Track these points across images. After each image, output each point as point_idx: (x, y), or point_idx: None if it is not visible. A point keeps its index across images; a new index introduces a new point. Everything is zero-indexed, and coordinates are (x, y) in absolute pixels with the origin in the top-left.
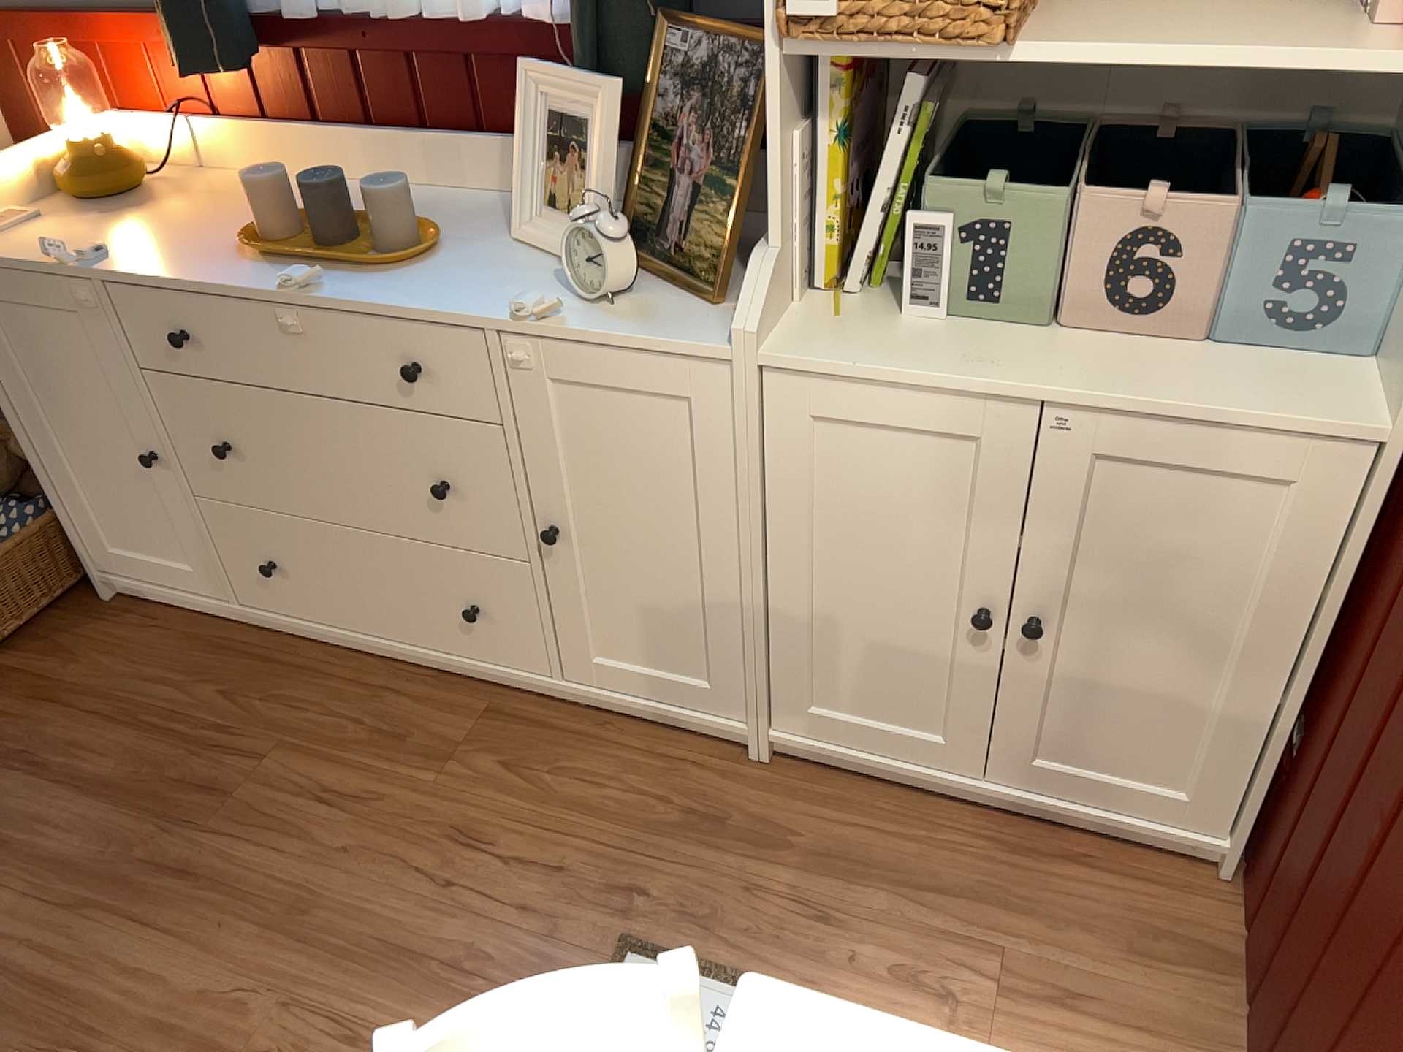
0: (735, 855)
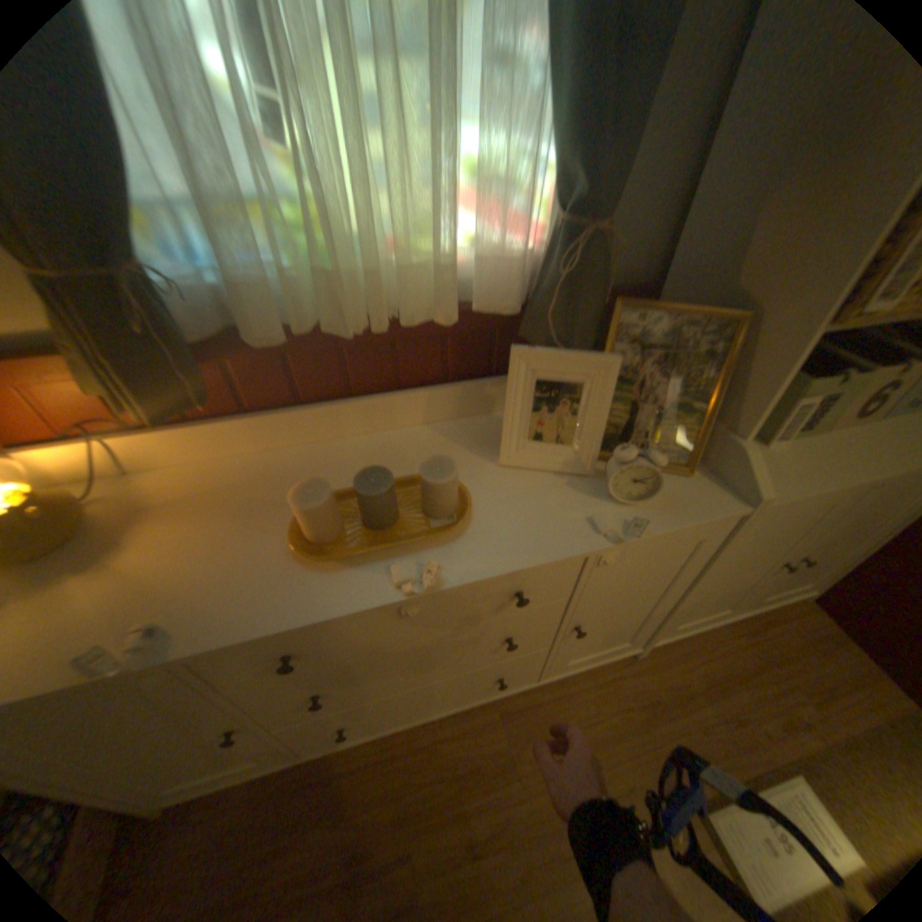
0: (686, 722)
